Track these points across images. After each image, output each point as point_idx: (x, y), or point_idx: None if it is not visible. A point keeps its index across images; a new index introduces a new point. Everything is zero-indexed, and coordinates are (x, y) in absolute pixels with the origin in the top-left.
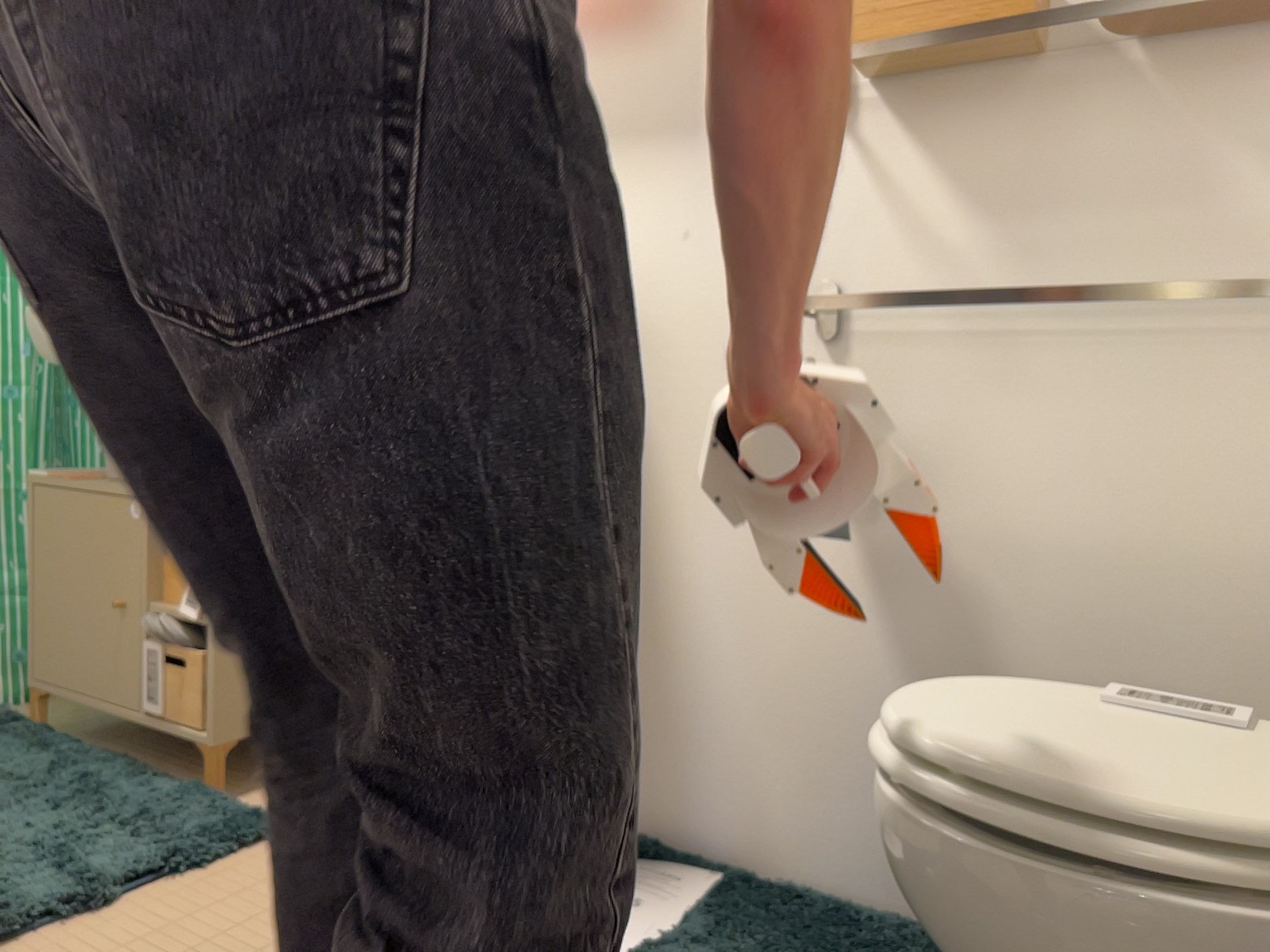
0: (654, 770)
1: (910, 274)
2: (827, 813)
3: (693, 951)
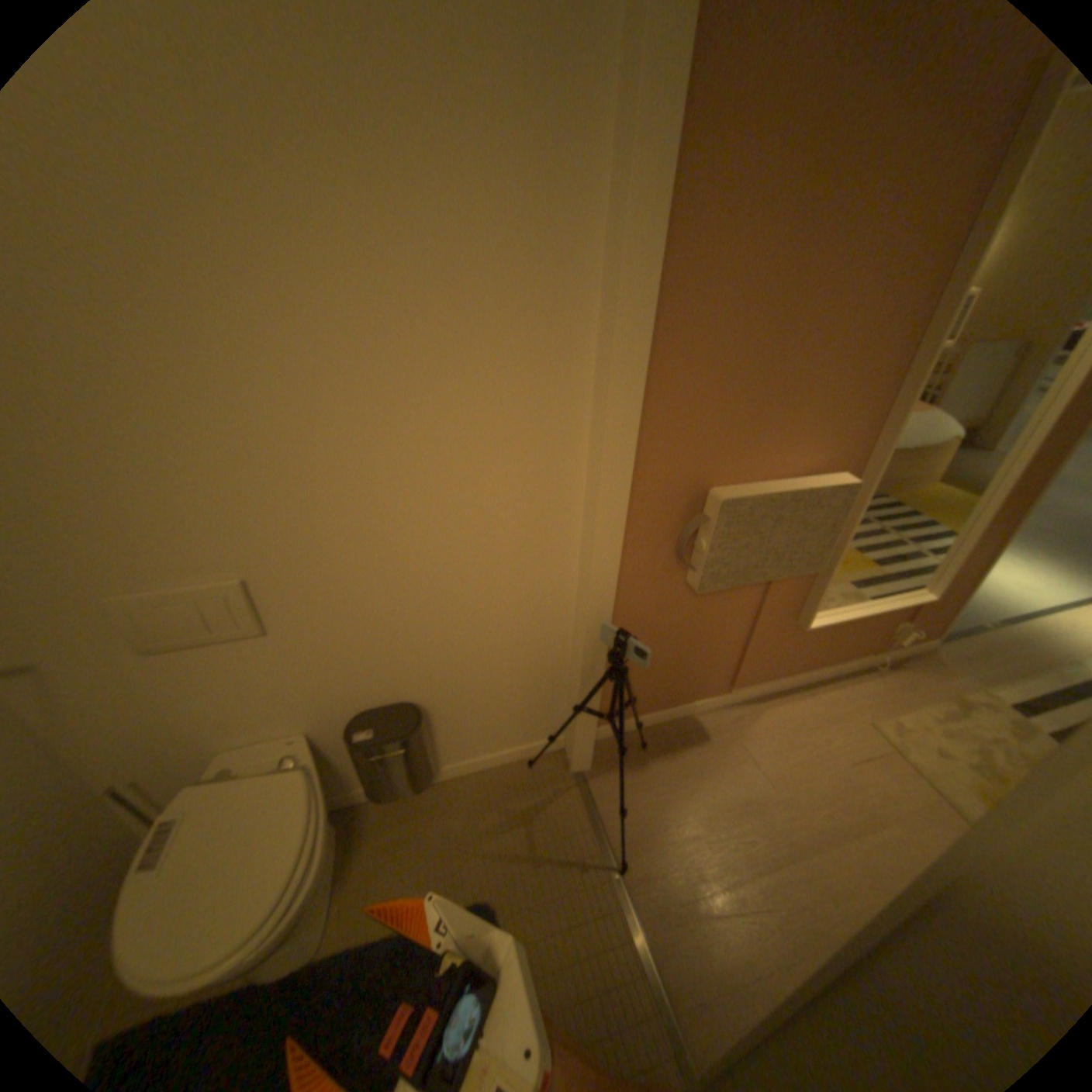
0: None
1: None
2: None
3: None
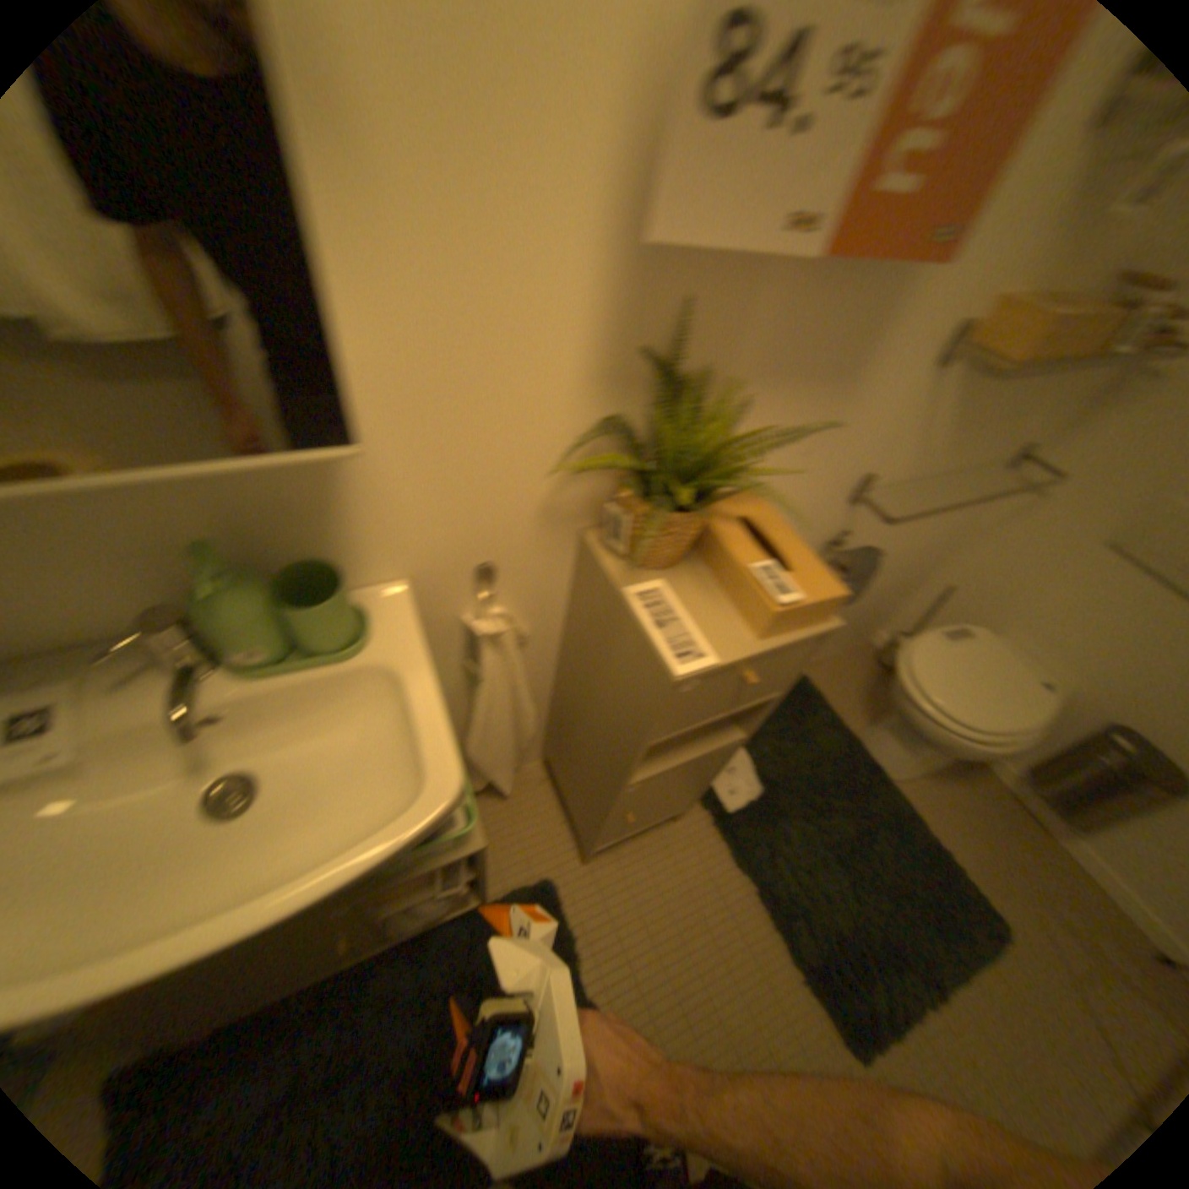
0: None
1: (908, 464)
2: None
3: (771, 762)
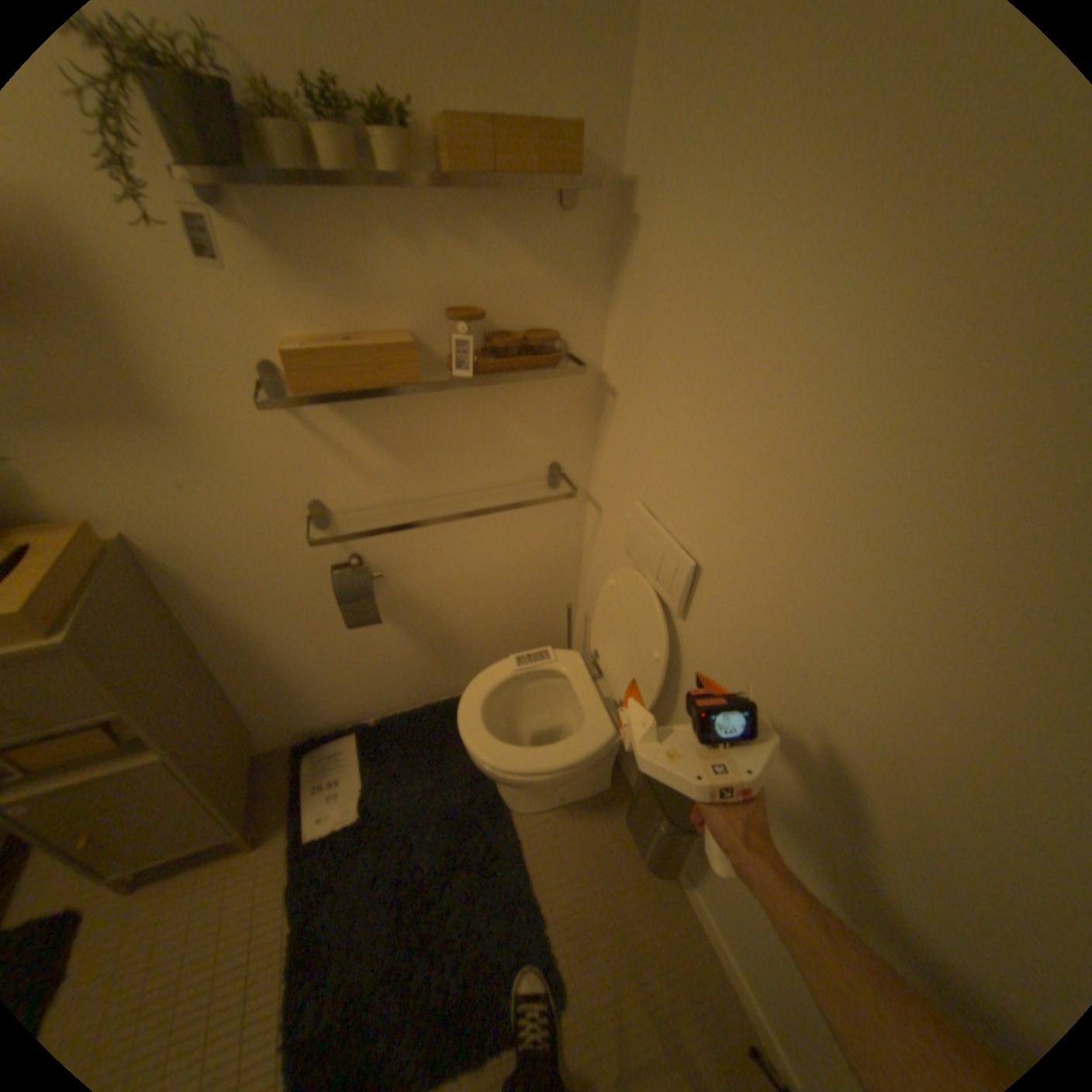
0: (294, 717)
1: (364, 489)
2: (387, 690)
3: (378, 789)
